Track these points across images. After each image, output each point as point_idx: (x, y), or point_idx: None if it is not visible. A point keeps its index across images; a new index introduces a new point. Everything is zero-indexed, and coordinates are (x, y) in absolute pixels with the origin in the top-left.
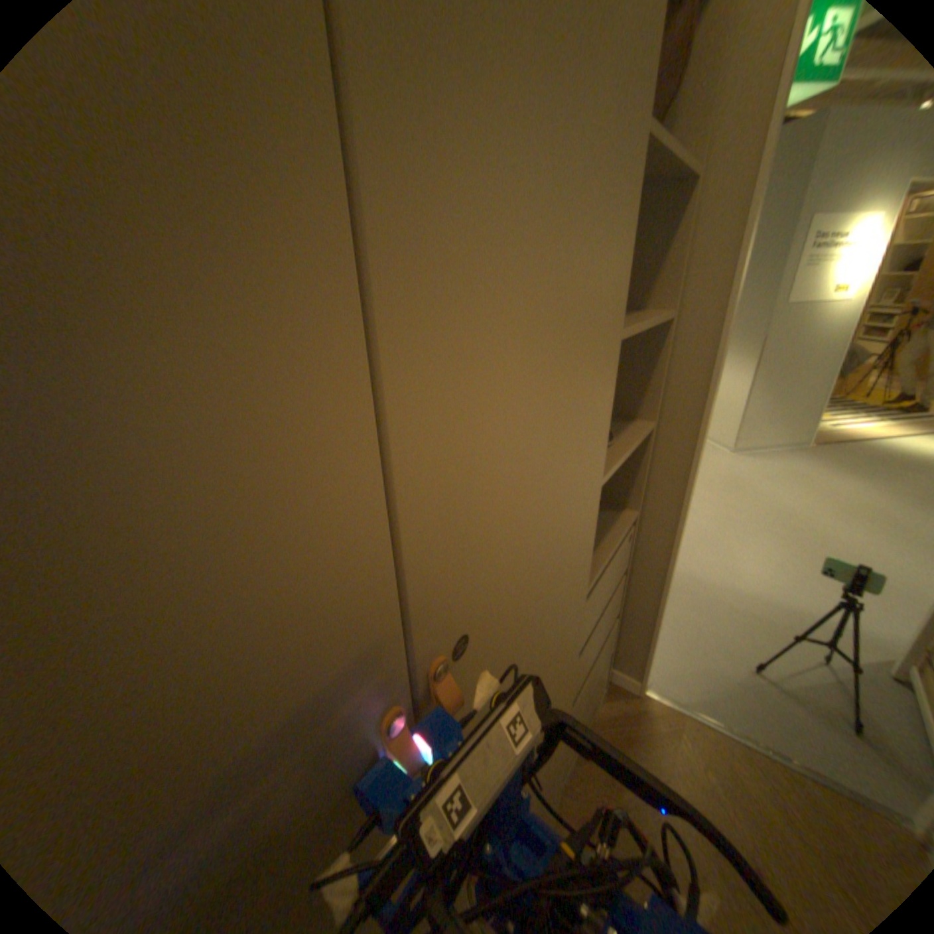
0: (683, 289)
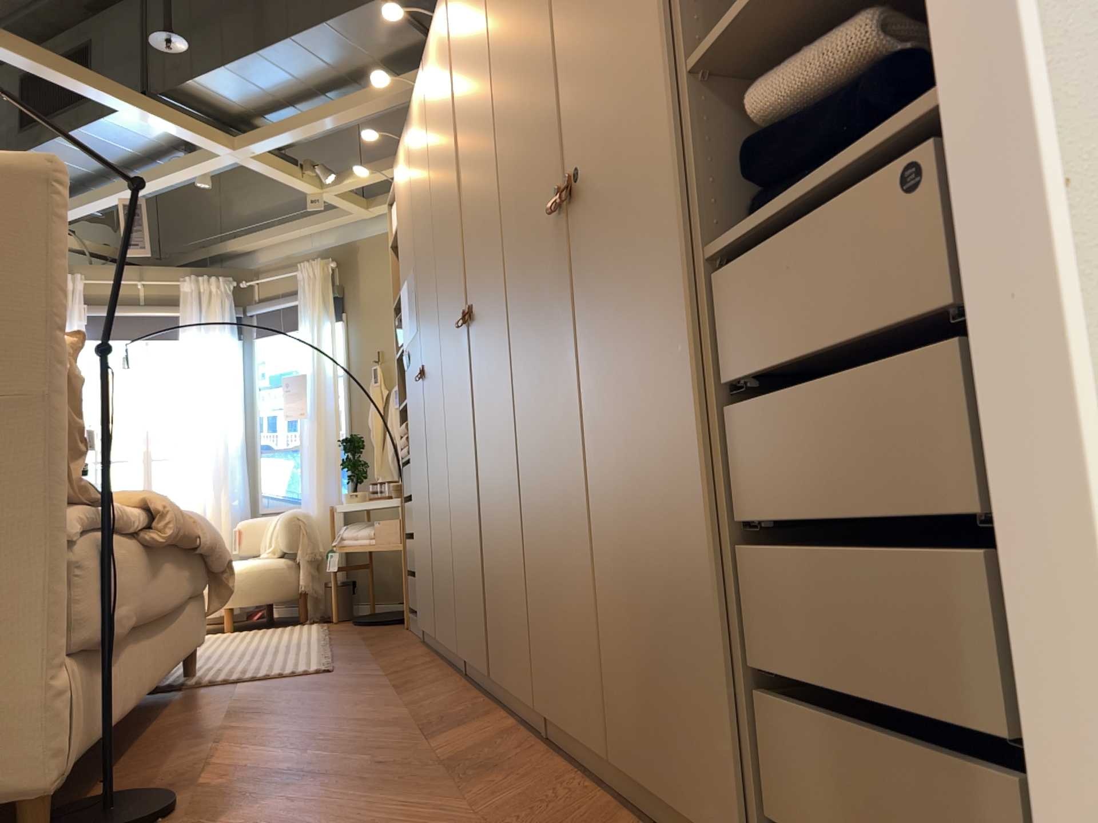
0: None
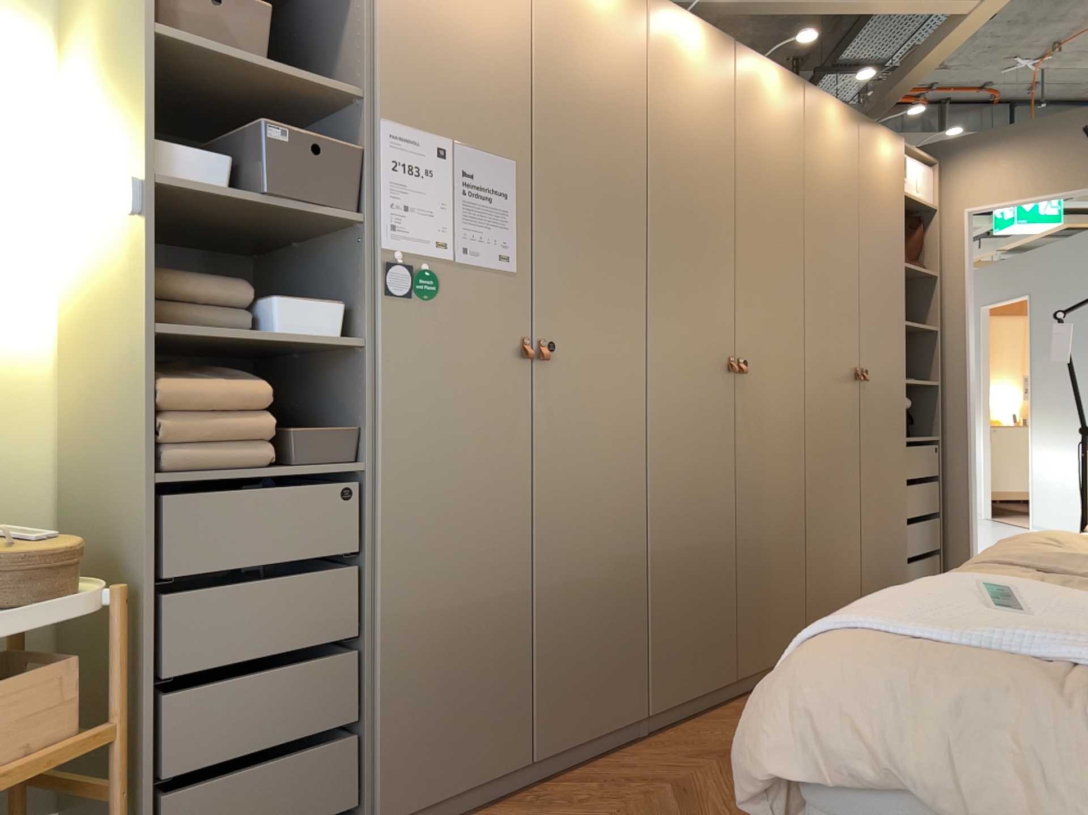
0: (938, 317)
